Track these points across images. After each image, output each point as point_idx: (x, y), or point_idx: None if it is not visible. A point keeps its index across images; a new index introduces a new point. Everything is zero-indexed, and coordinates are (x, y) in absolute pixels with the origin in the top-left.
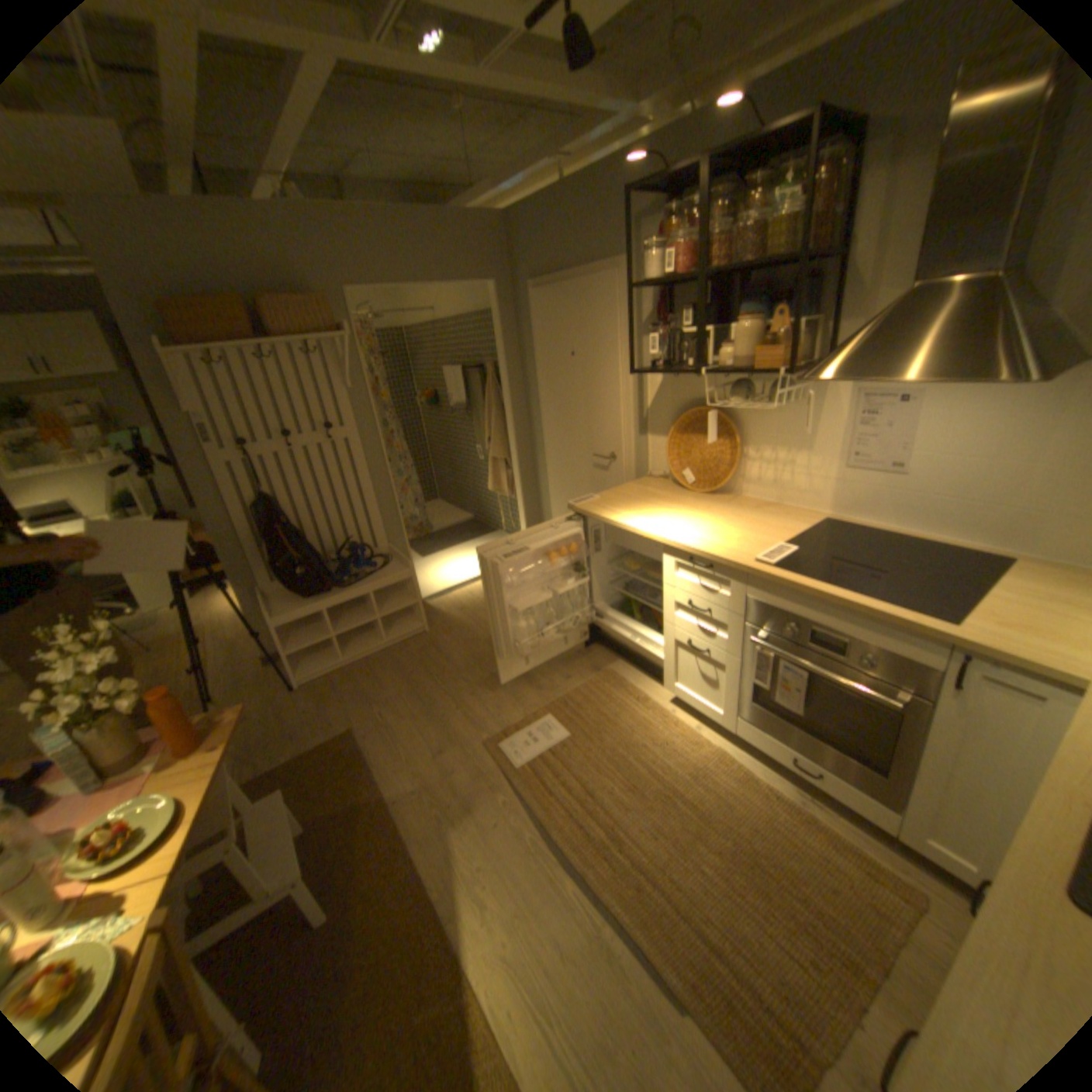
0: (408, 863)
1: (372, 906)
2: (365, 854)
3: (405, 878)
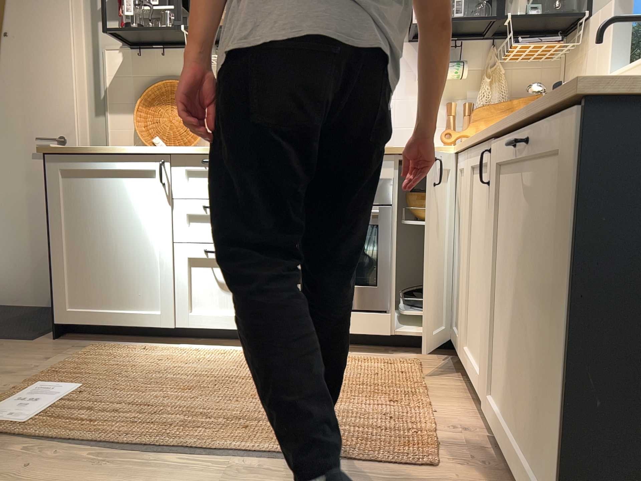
0: None
1: None
2: None
3: None
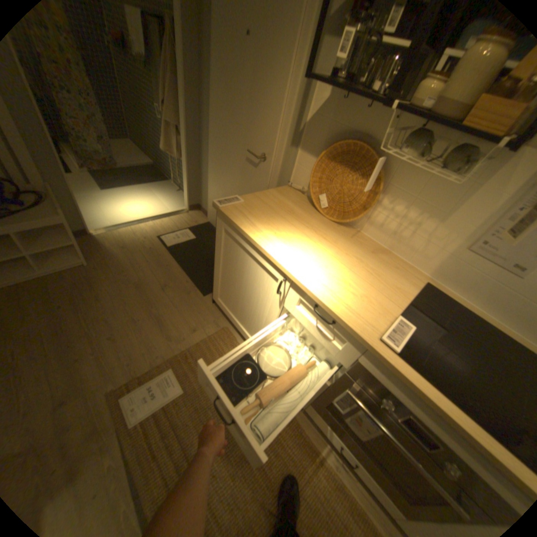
0: None
1: None
2: None
3: None
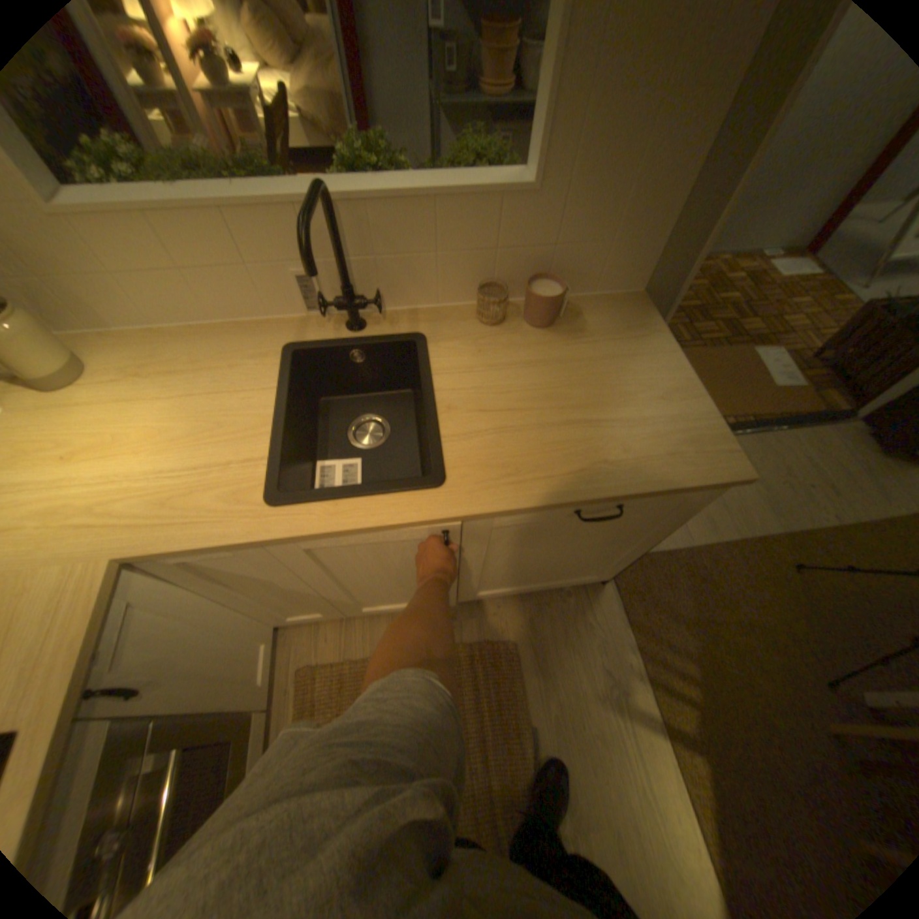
0: None
1: None
2: None
3: None
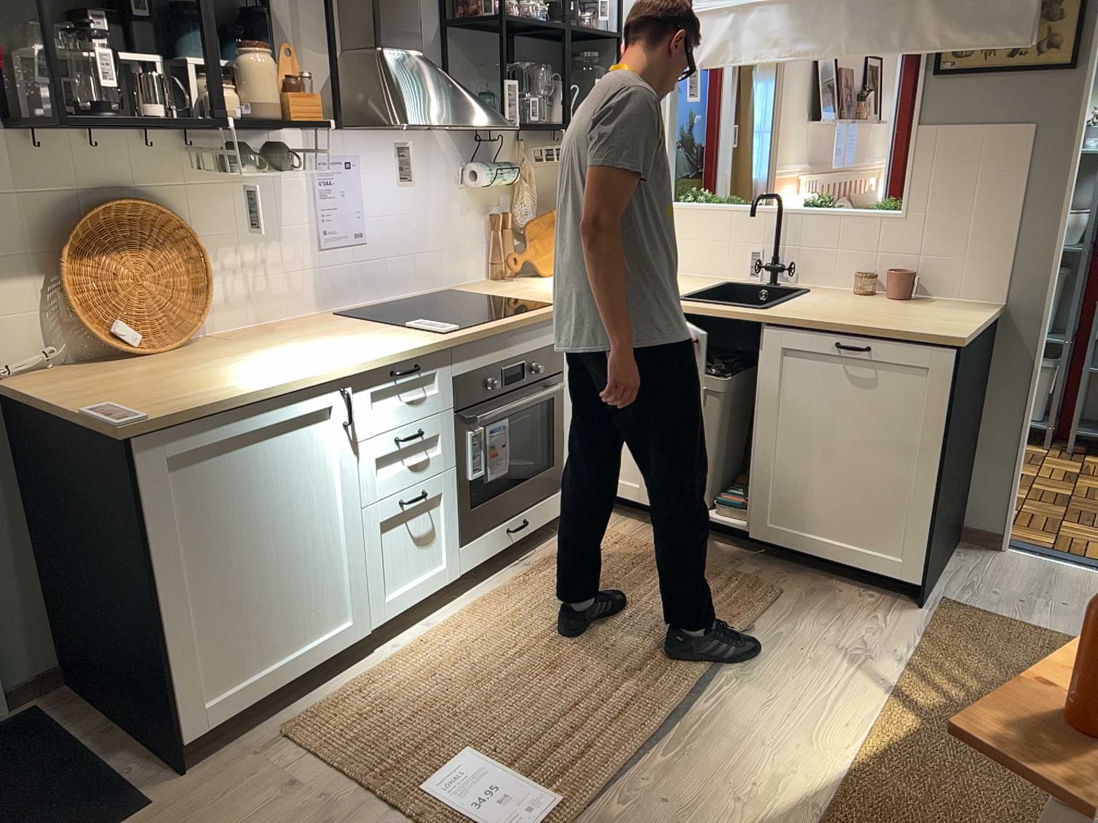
0: None
1: None
2: None
3: None
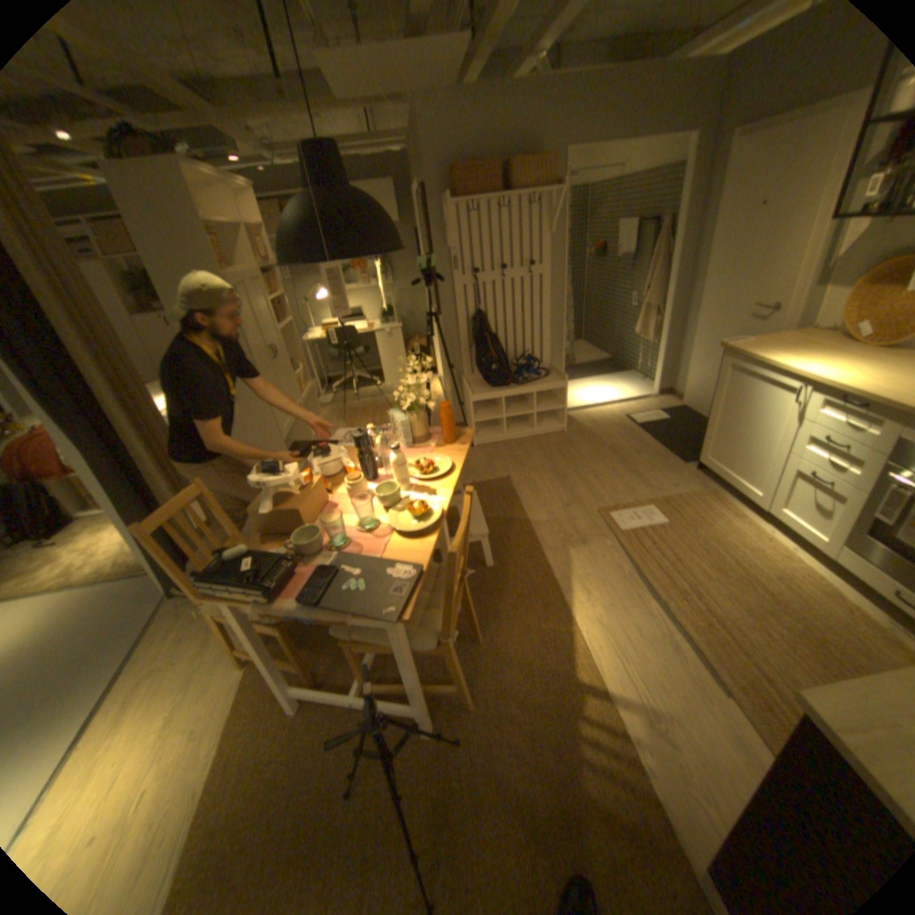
0: (542, 555)
1: (519, 568)
2: (516, 543)
3: (540, 562)
